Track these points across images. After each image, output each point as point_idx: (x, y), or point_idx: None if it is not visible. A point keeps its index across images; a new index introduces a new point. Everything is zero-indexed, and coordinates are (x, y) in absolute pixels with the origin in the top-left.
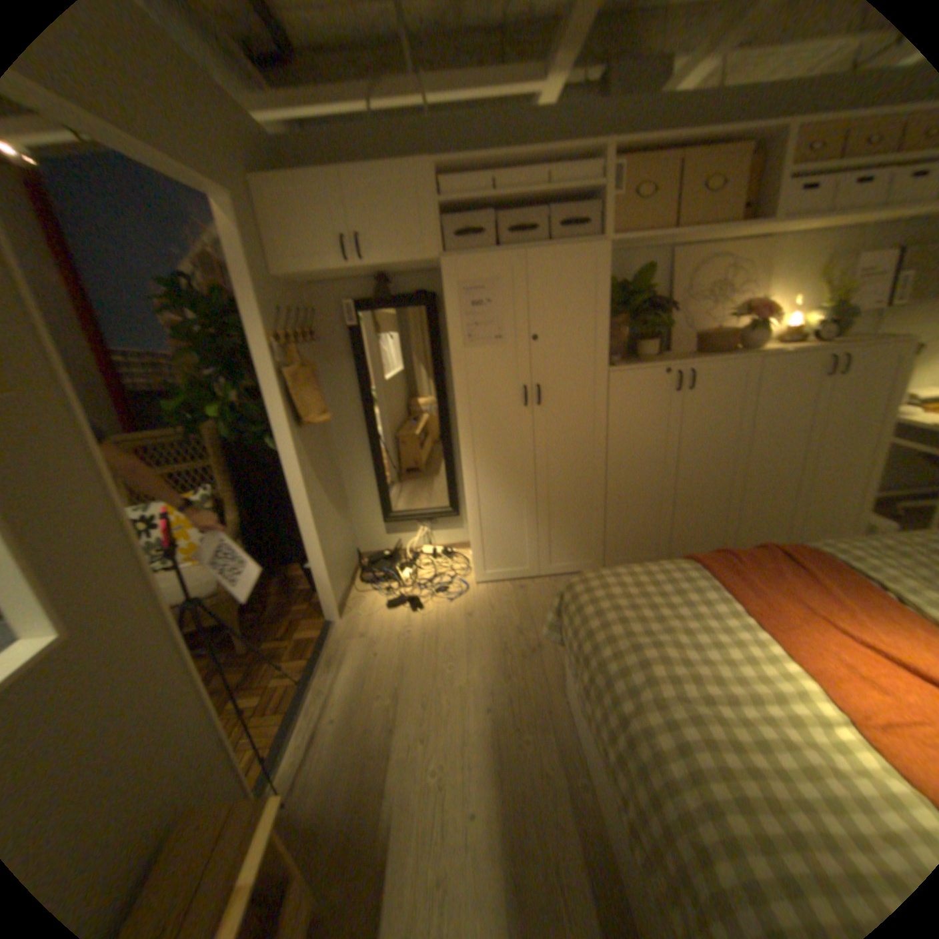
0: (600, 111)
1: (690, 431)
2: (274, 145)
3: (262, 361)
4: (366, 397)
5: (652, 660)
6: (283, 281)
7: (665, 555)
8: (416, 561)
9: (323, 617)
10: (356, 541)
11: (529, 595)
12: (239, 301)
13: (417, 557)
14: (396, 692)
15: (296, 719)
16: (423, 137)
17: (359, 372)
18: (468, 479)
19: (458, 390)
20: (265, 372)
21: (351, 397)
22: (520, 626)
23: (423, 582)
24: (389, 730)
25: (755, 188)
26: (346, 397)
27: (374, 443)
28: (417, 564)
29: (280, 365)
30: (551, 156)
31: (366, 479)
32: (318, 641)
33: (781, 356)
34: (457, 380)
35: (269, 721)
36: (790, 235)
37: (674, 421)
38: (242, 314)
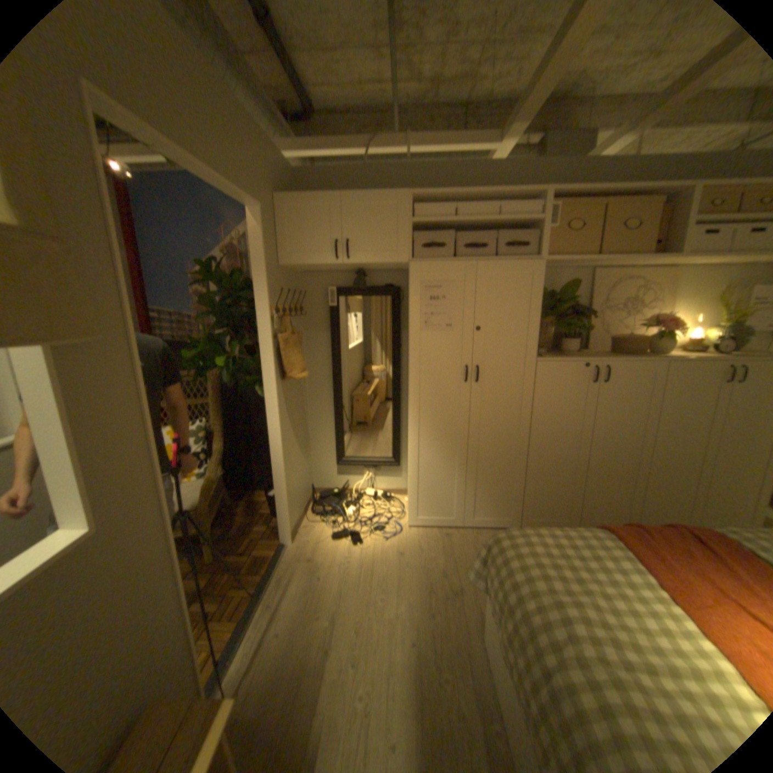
0: (541, 166)
1: (604, 416)
2: (295, 174)
3: (265, 327)
4: (337, 362)
5: (573, 619)
6: (288, 269)
7: (576, 522)
8: (359, 501)
9: (279, 540)
10: (313, 477)
11: (455, 544)
12: (255, 282)
13: (361, 497)
14: (334, 616)
15: (248, 628)
16: (405, 176)
17: (334, 342)
18: (412, 437)
19: (413, 363)
20: (265, 336)
21: (325, 360)
22: (446, 570)
23: (365, 520)
24: (325, 650)
25: (665, 229)
26: (321, 360)
27: (338, 399)
28: (361, 503)
29: (277, 332)
30: (502, 196)
31: (328, 427)
32: (273, 560)
33: (685, 363)
34: (413, 356)
35: (225, 627)
36: (693, 267)
37: (590, 407)
38: (256, 291)
